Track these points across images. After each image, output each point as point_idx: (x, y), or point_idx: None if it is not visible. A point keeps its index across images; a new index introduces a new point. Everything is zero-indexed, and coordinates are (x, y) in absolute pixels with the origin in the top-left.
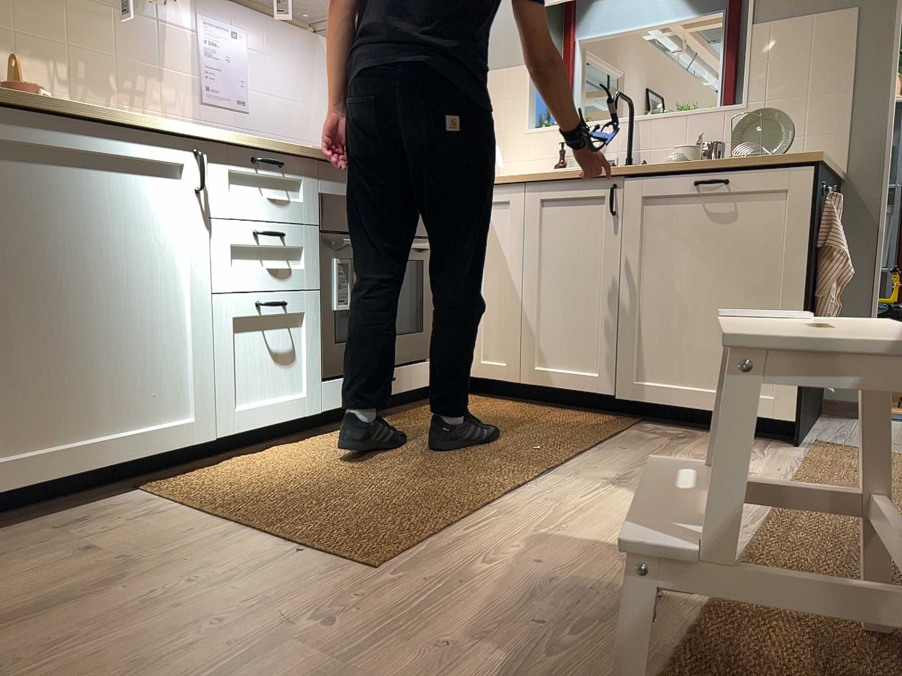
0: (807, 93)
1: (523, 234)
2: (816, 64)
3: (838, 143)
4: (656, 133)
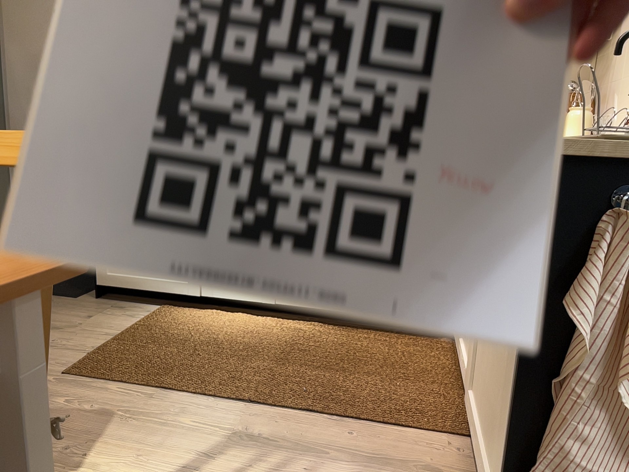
0: None
1: None
2: None
3: None
4: None
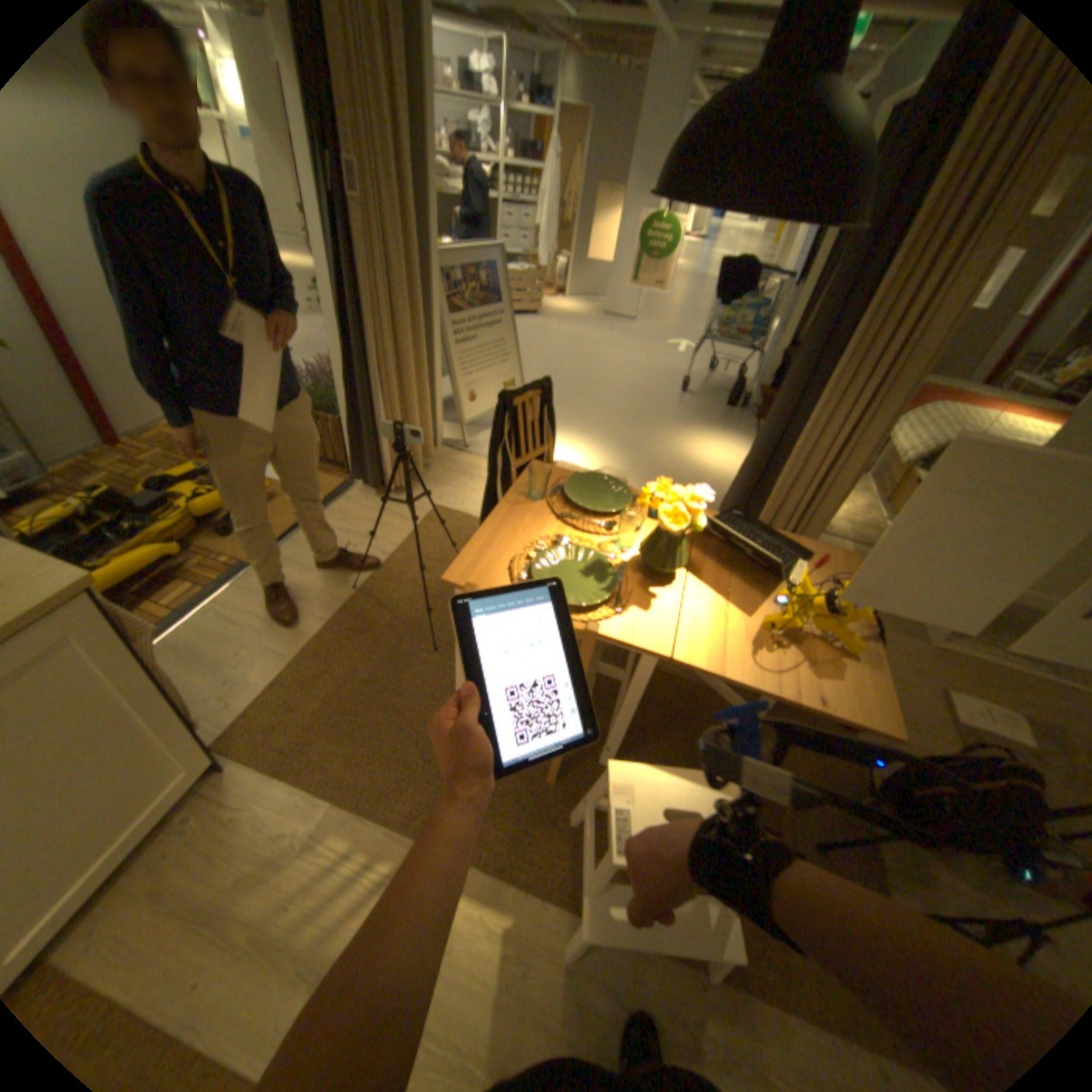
0: None
1: None
2: None
3: None
4: None
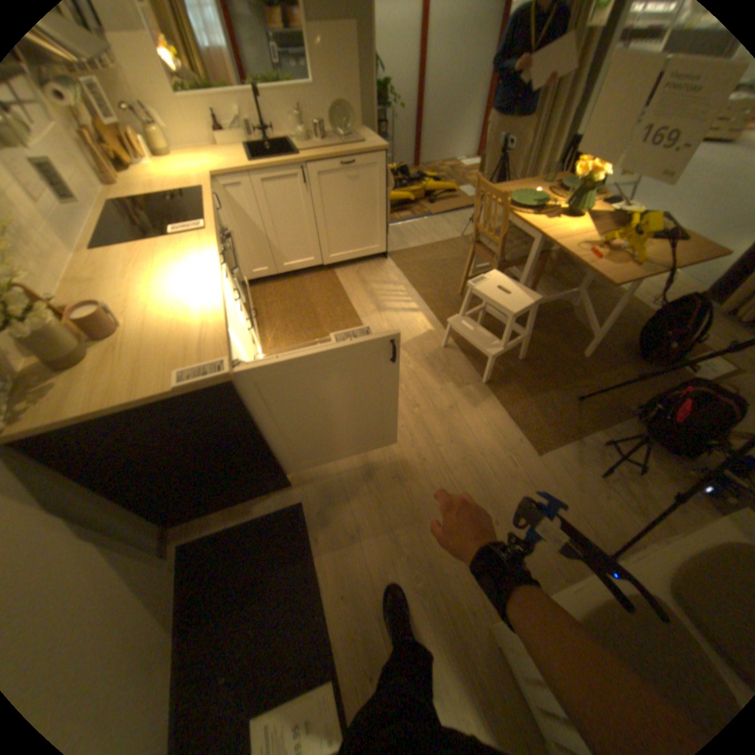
0: (342, 75)
1: (257, 201)
2: (344, 57)
3: (358, 107)
4: (270, 100)
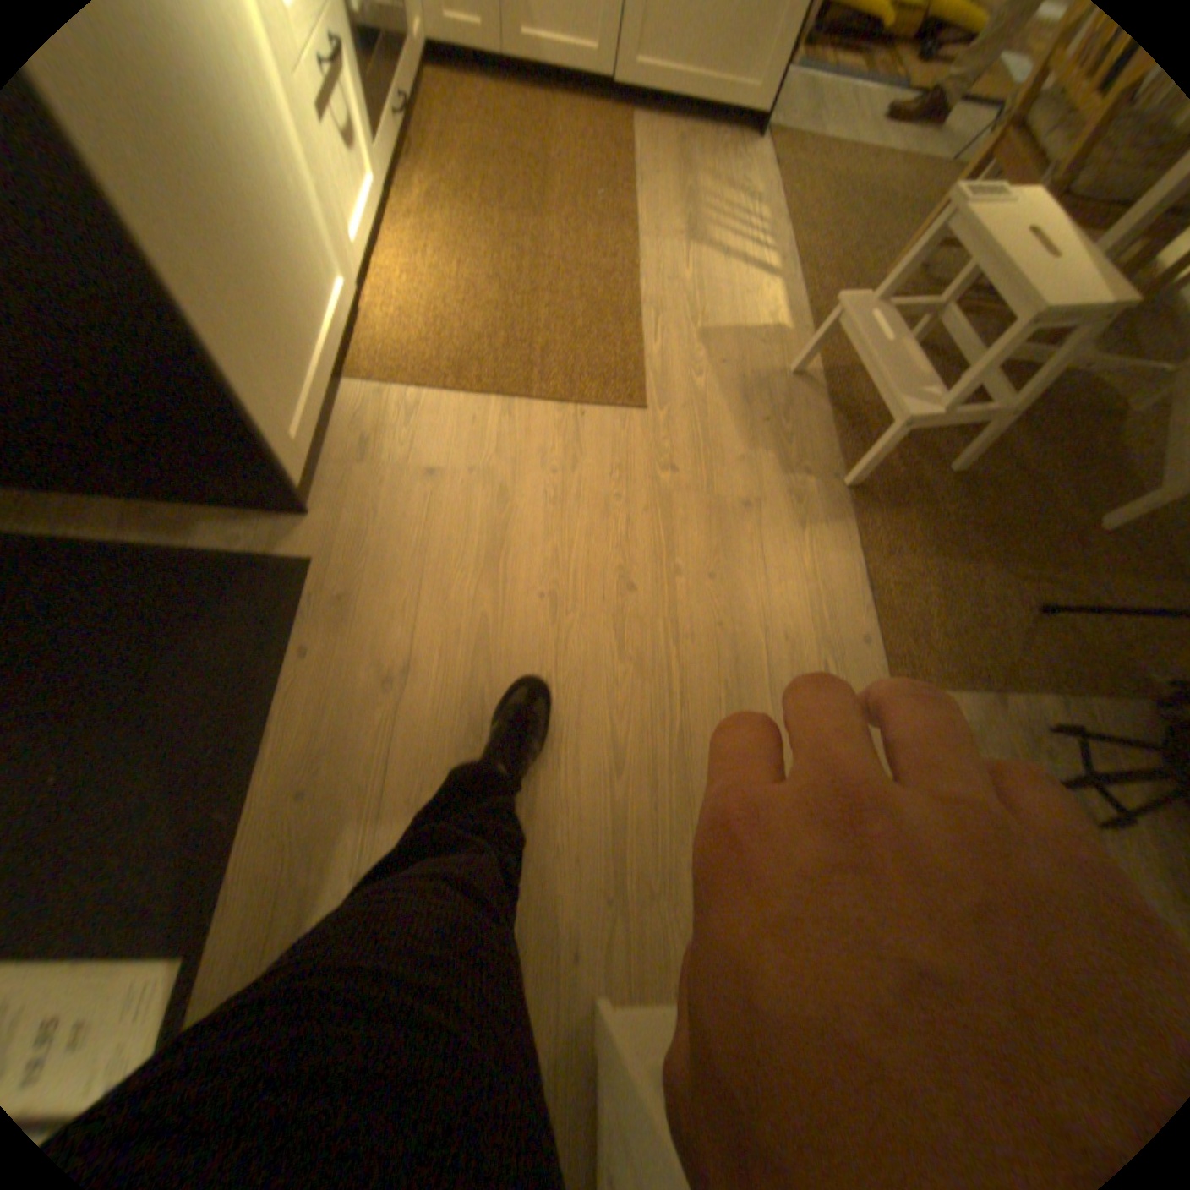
0: None
1: None
2: None
3: None
4: None
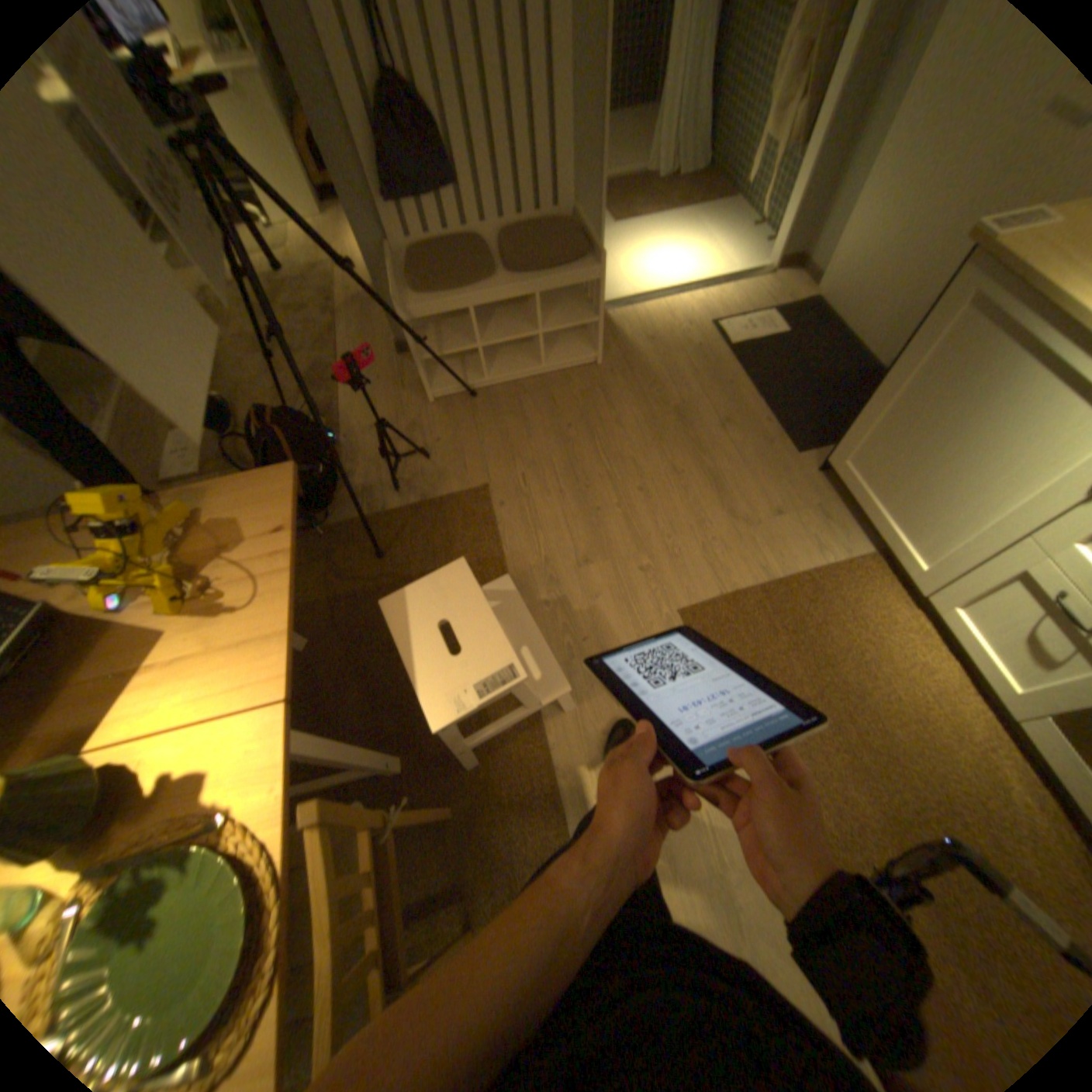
0: None
1: None
2: None
3: None
4: None
